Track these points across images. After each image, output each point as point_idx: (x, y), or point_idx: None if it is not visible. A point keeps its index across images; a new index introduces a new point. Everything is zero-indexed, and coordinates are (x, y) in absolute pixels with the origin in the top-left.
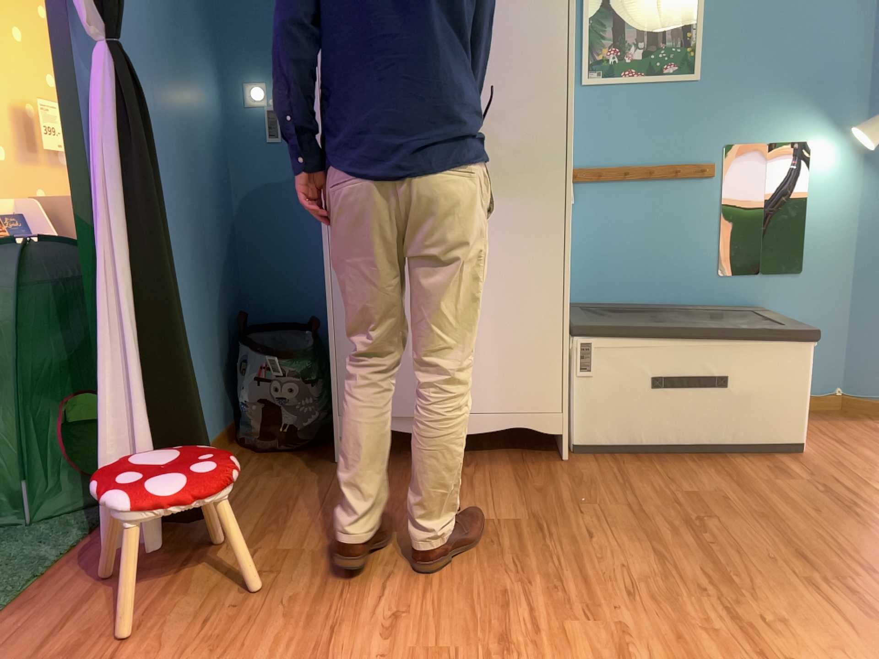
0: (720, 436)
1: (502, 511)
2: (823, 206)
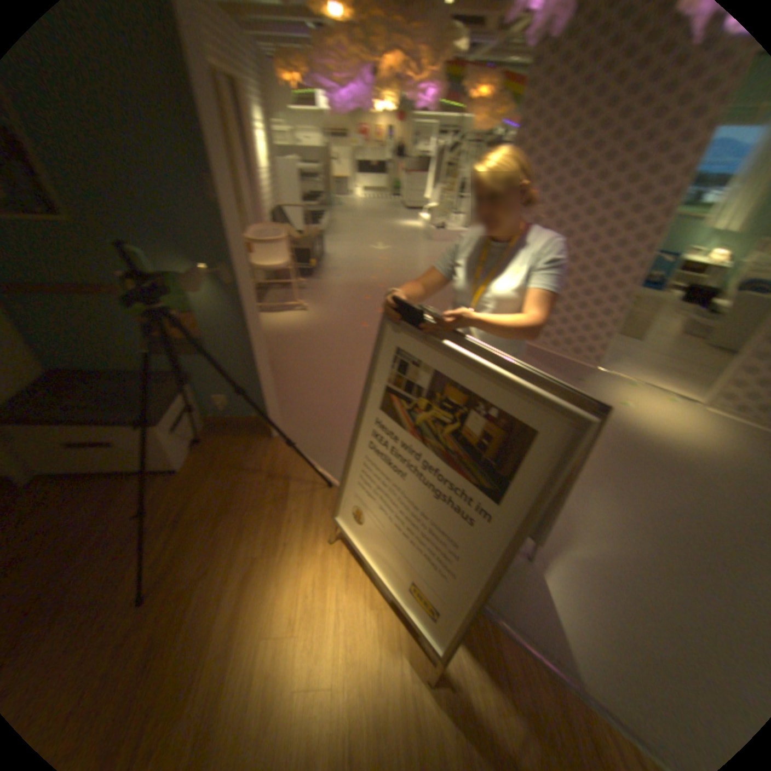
0: (118, 473)
1: None
2: (202, 317)
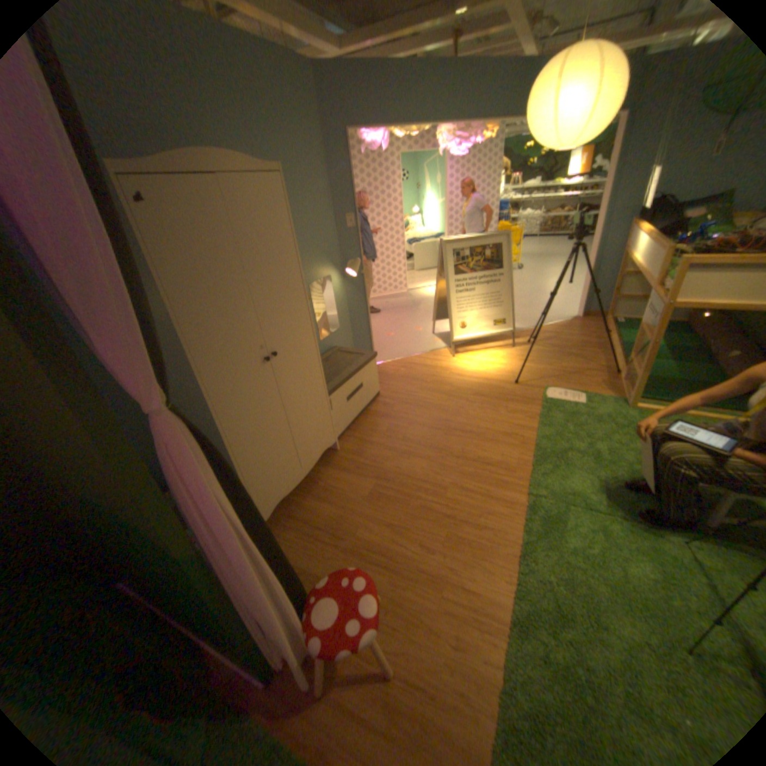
0: (363, 404)
1: (364, 486)
2: (337, 299)
